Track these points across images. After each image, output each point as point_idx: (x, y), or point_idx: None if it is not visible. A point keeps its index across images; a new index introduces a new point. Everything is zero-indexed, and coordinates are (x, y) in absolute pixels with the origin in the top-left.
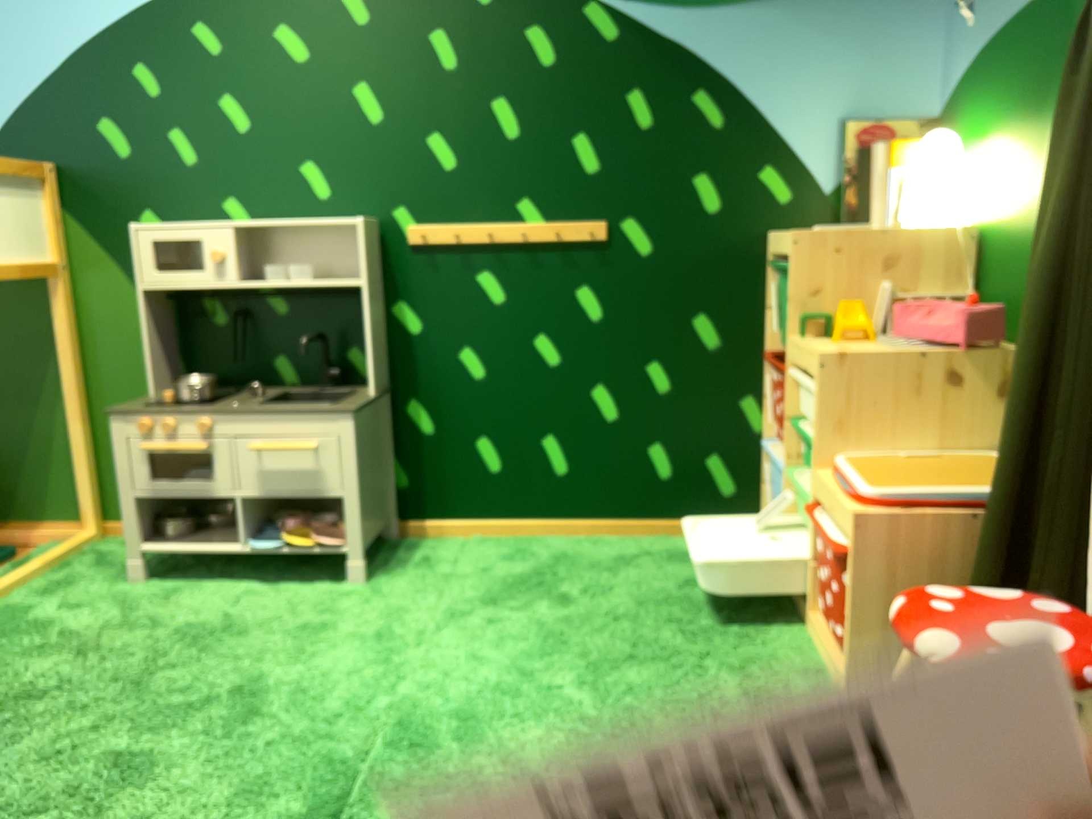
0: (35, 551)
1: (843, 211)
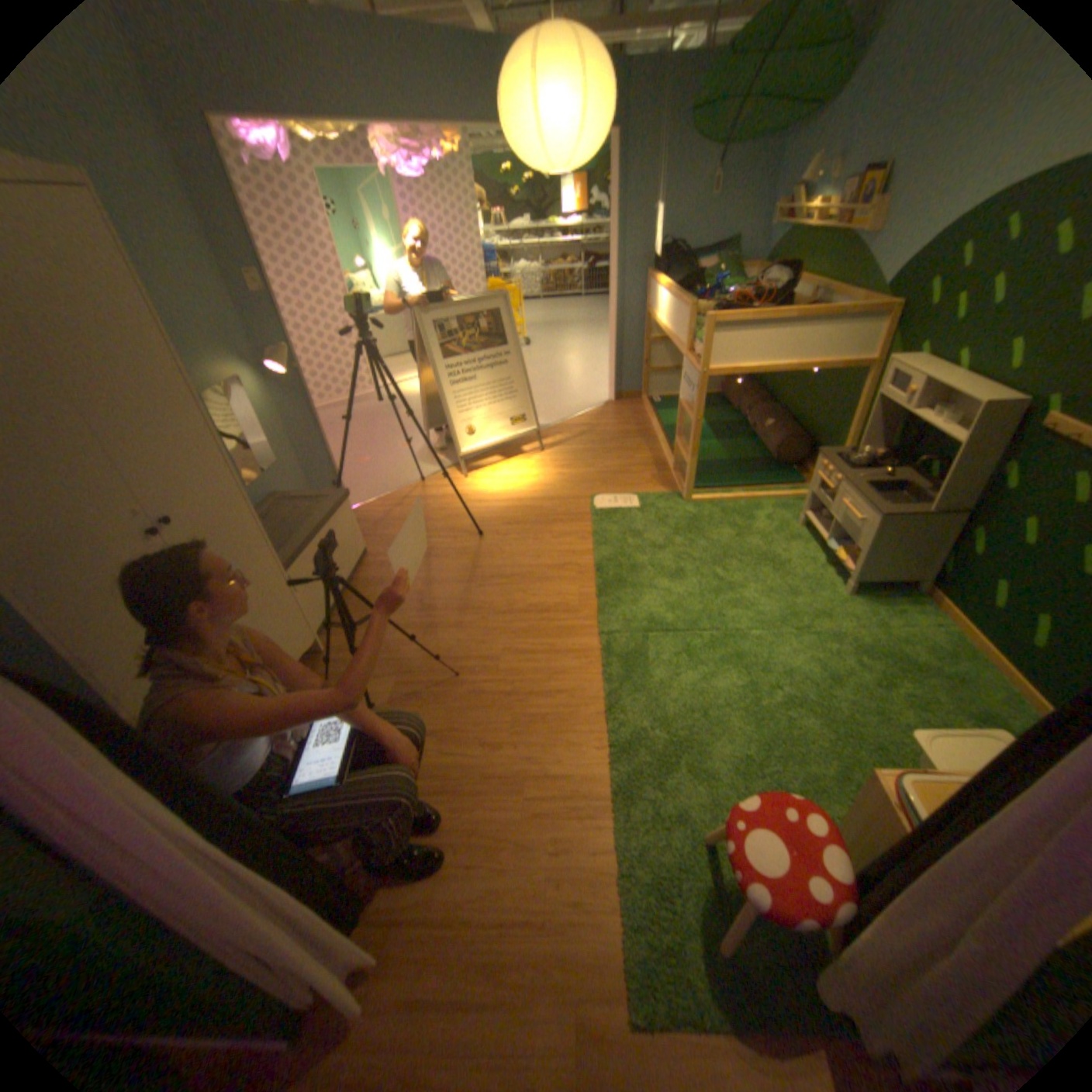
0: (809, 488)
1: None
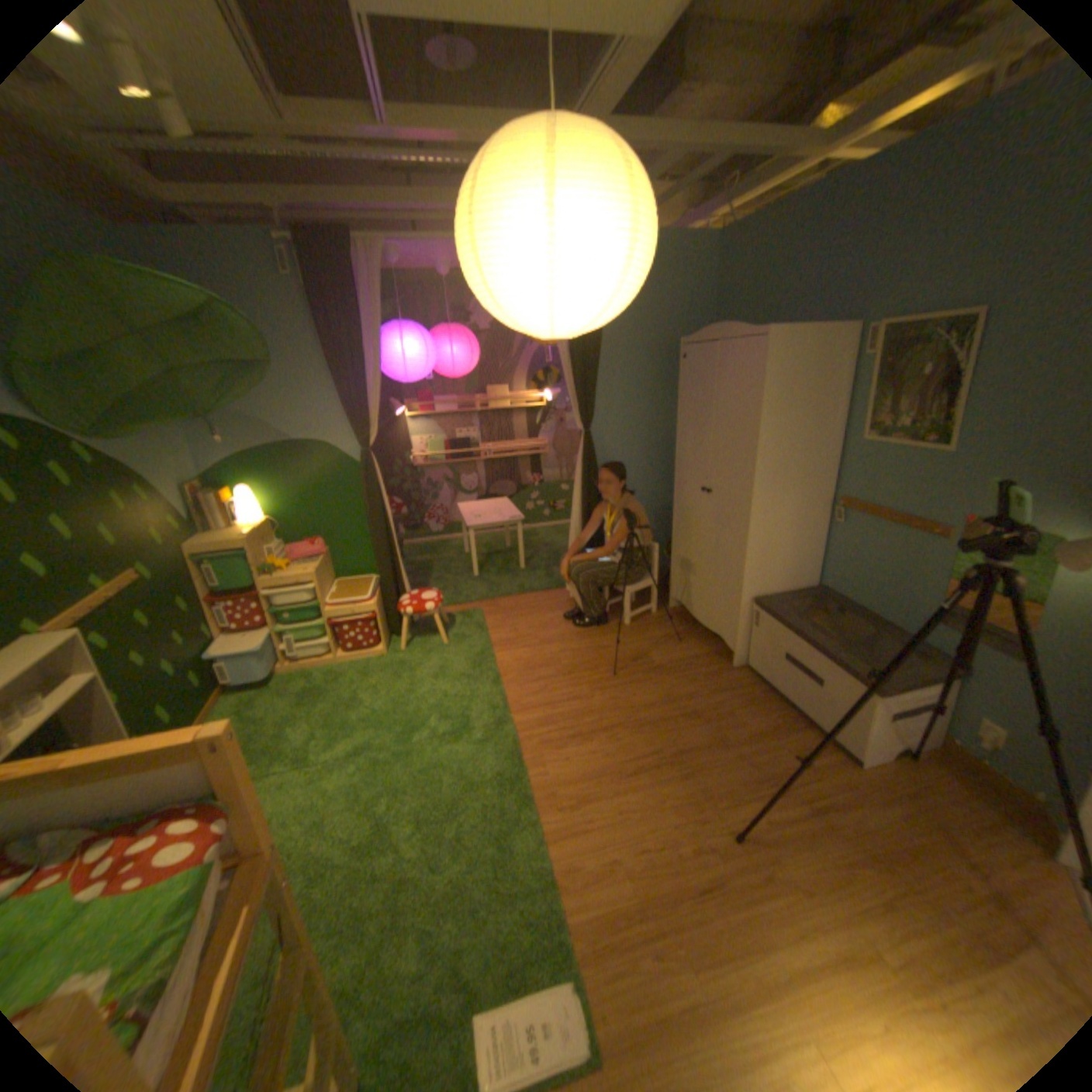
0: None
1: (192, 527)
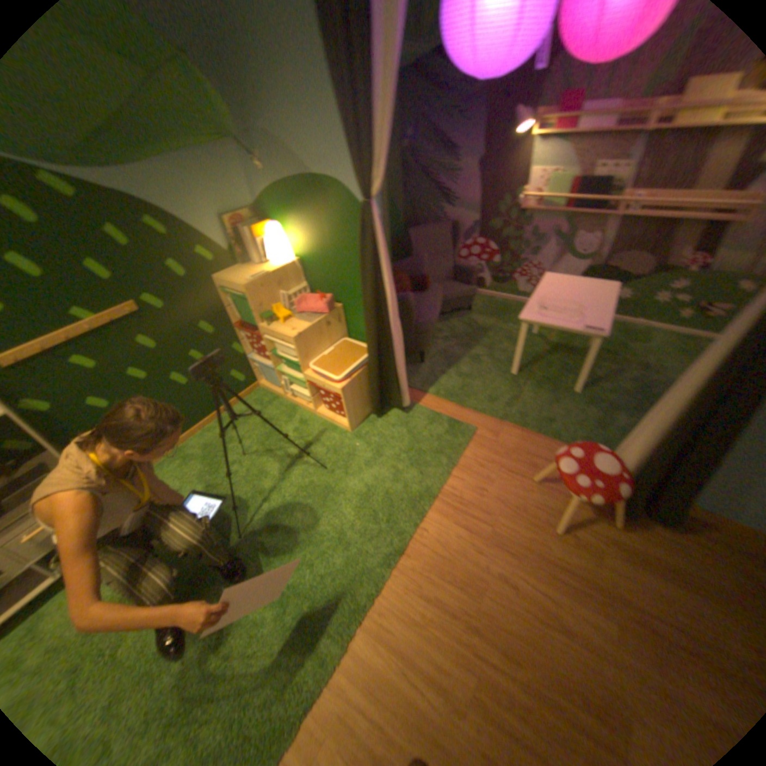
0: None
1: (235, 257)
